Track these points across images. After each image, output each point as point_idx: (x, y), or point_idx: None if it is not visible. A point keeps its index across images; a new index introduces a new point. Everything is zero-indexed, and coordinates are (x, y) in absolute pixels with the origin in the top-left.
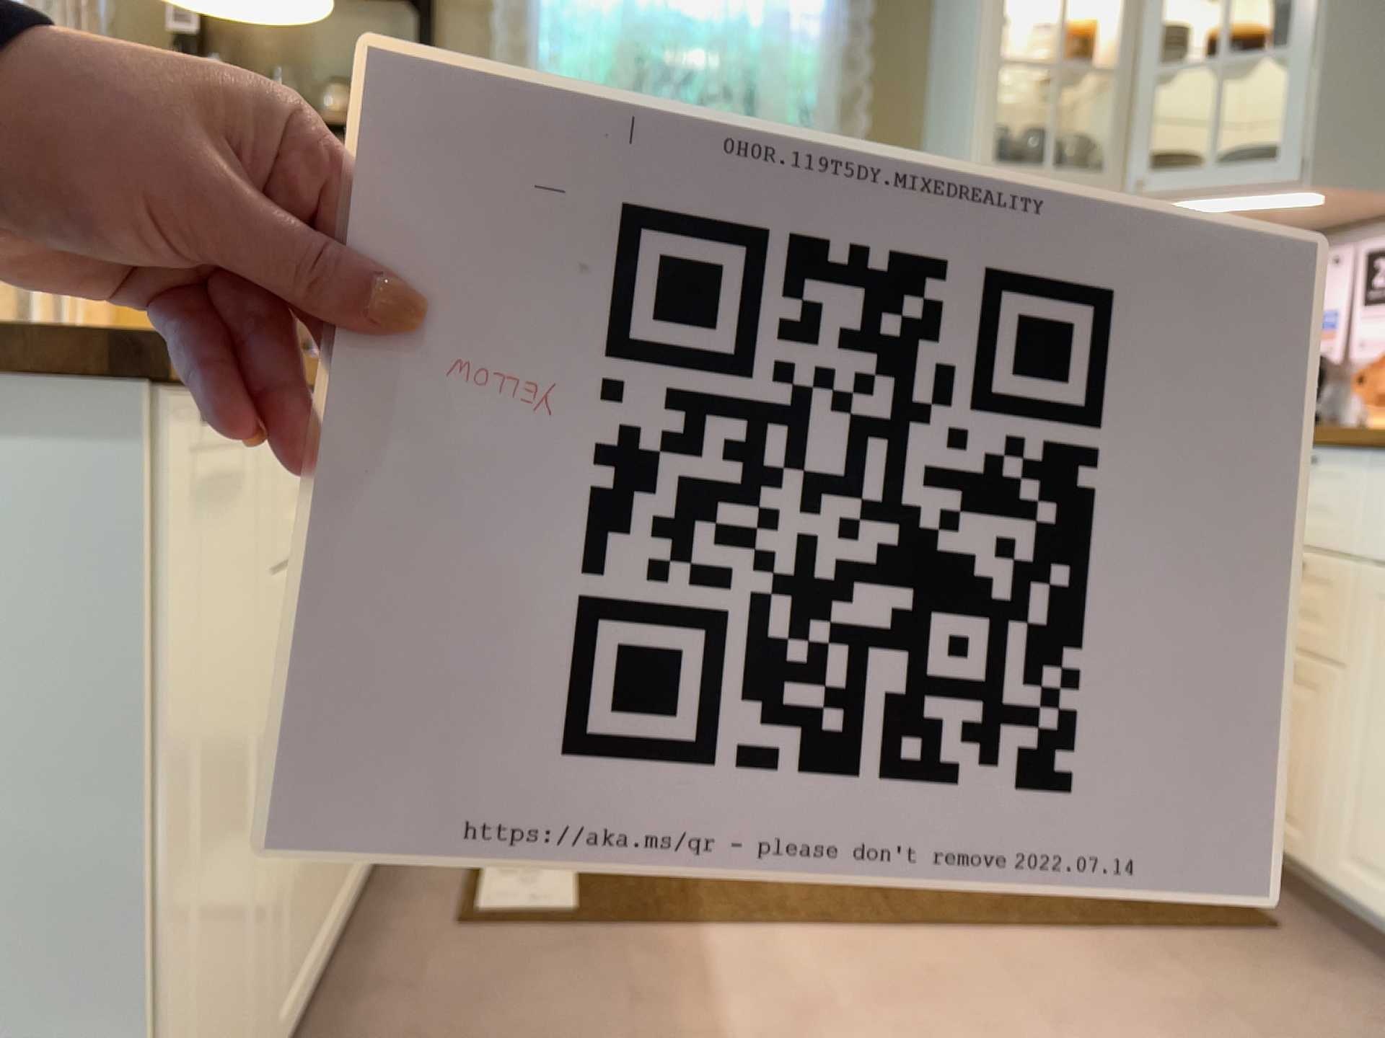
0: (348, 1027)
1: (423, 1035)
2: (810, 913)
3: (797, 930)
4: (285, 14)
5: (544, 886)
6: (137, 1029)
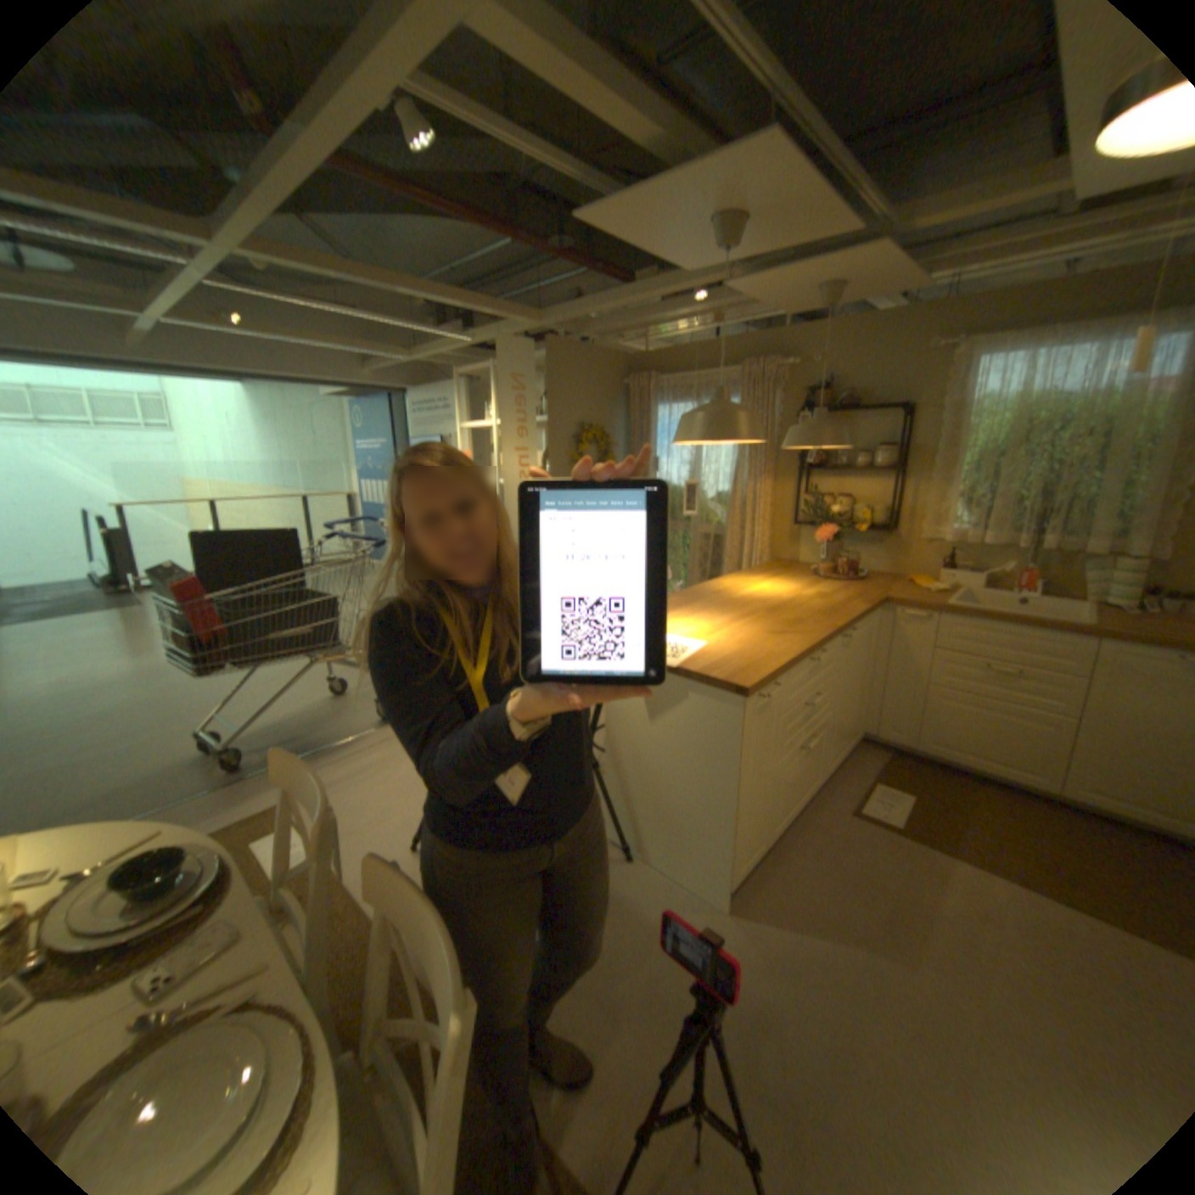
0: (805, 836)
1: (829, 850)
2: (1021, 878)
3: (1008, 882)
4: (836, 445)
5: (894, 813)
6: (739, 828)
